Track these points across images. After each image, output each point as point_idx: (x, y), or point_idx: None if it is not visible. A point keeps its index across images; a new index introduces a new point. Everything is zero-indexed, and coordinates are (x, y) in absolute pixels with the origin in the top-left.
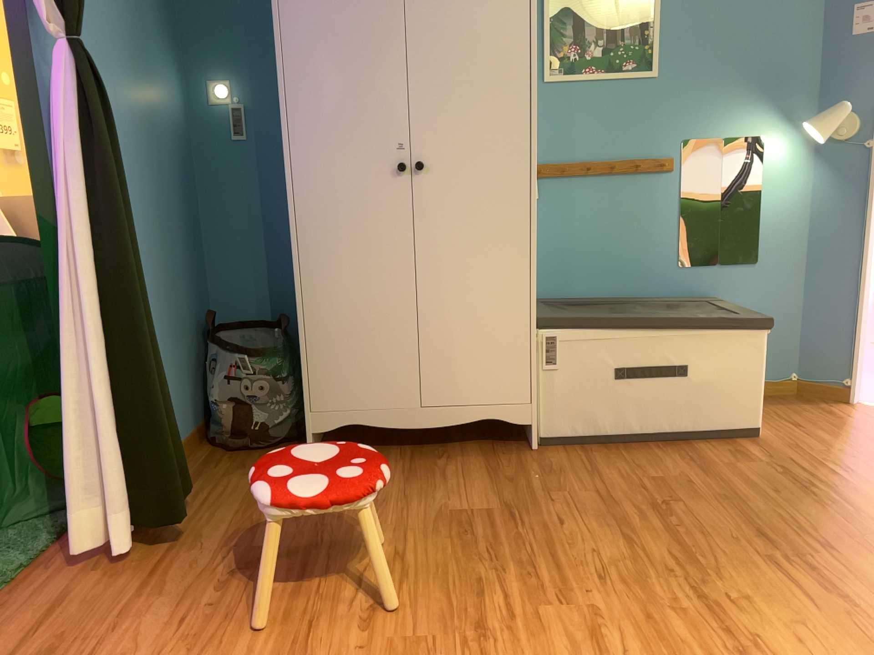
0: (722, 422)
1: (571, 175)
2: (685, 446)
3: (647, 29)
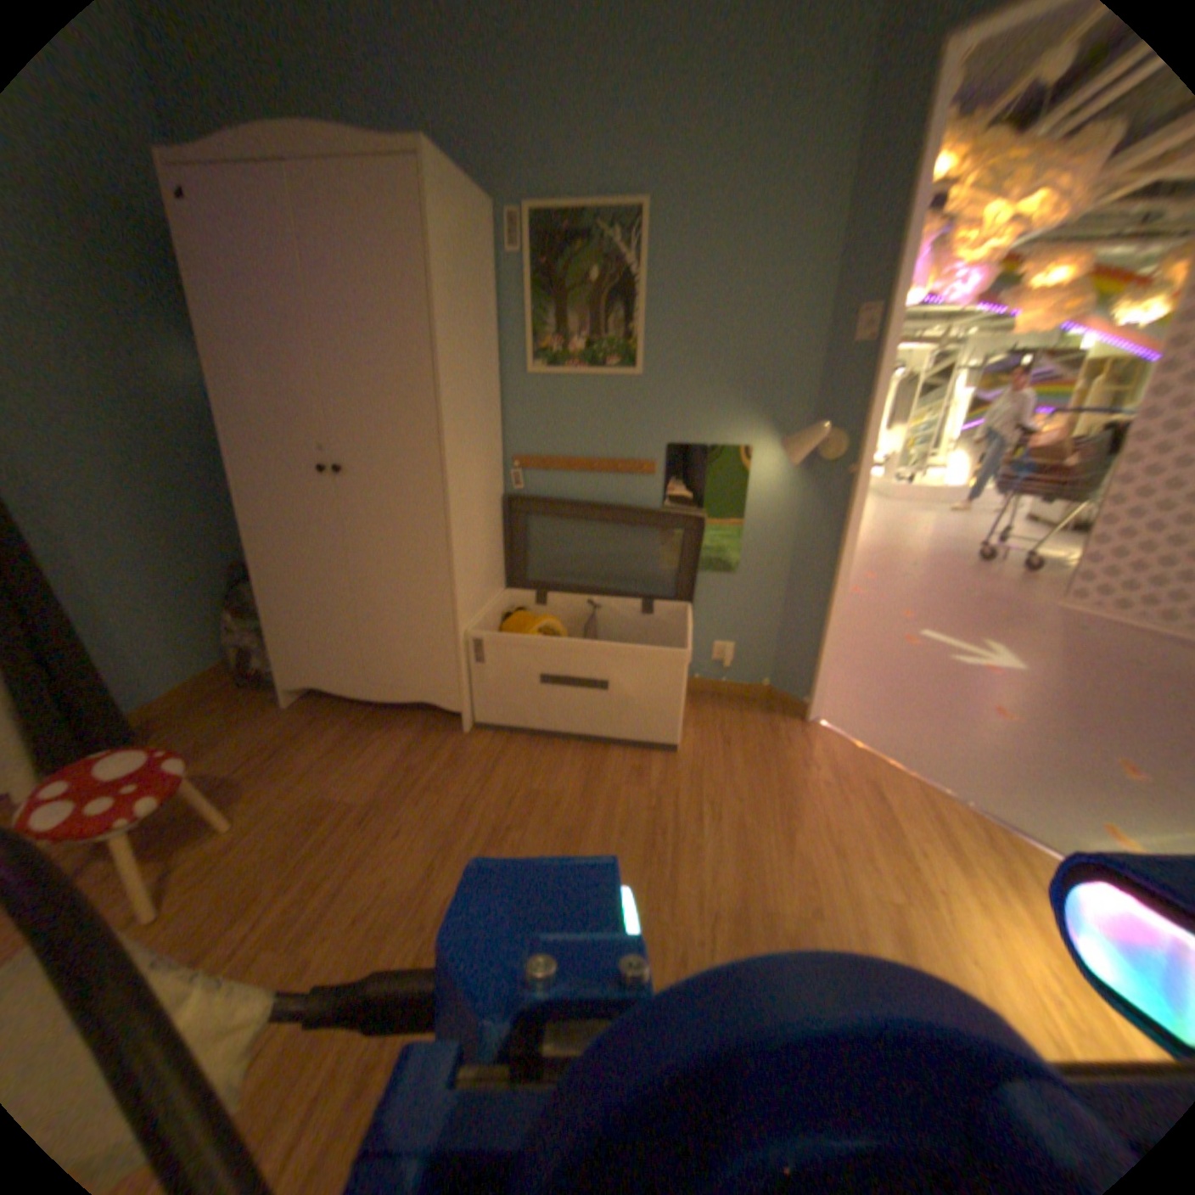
0: (643, 732)
1: (555, 468)
2: (602, 750)
3: (631, 320)
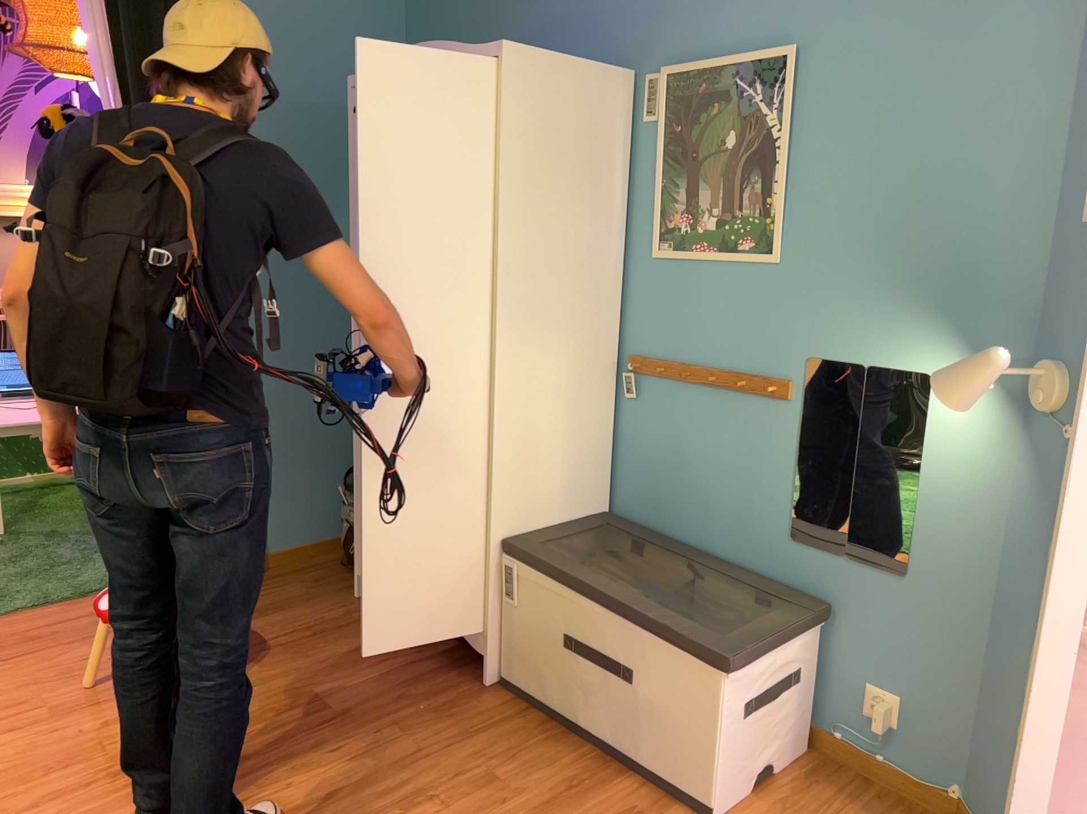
0: (673, 771)
1: (671, 377)
2: (613, 775)
3: (770, 195)
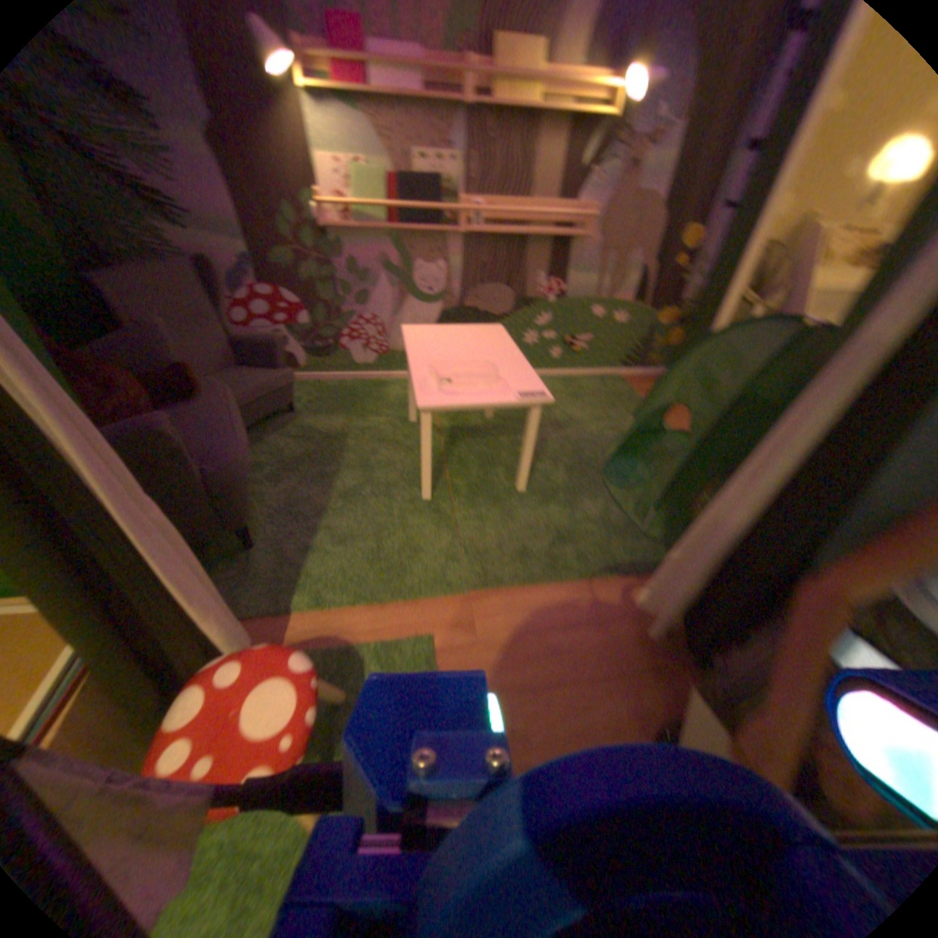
0: None
1: None
2: None
3: None
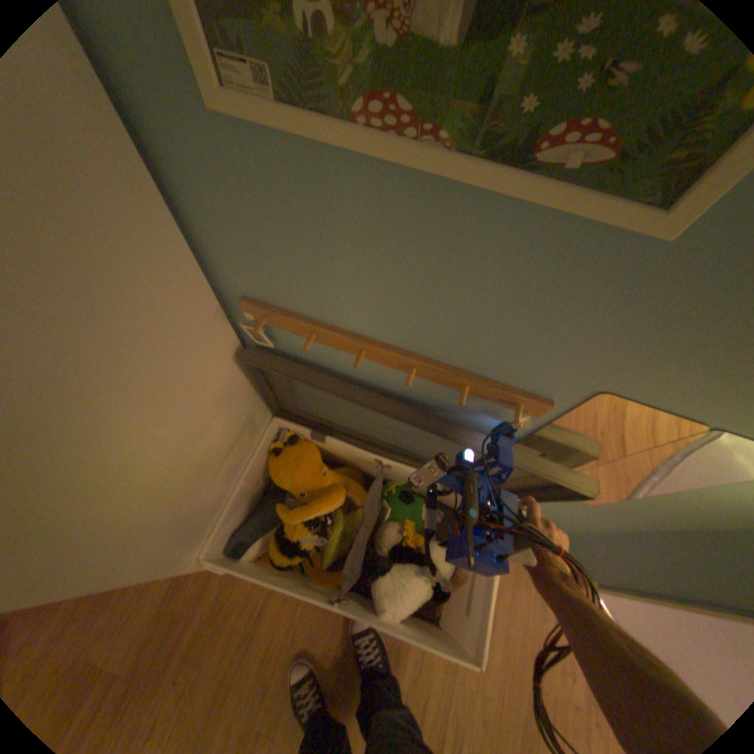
0: None
1: (332, 344)
2: None
3: None
